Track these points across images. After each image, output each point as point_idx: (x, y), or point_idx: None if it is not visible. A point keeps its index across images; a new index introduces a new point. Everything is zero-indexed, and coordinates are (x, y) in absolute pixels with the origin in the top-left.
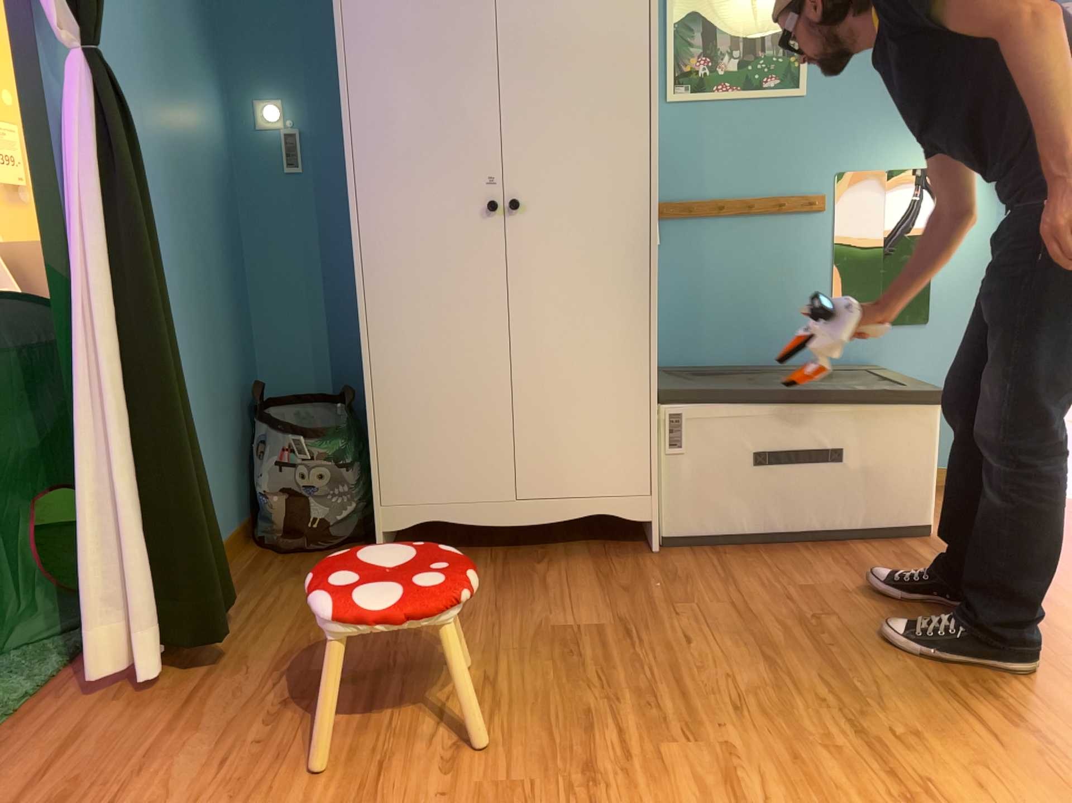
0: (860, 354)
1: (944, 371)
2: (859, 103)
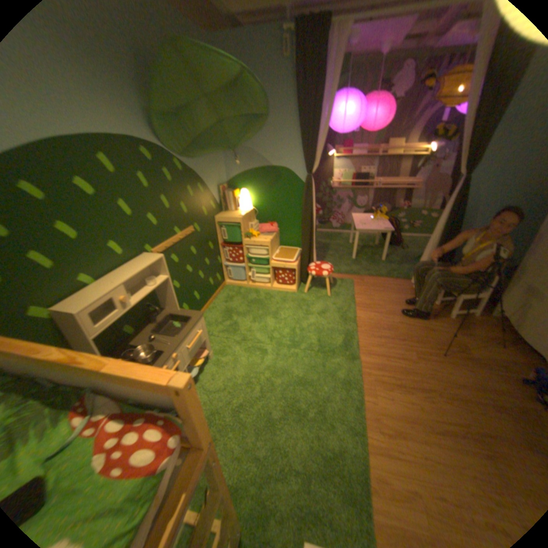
0: None
1: None
2: None
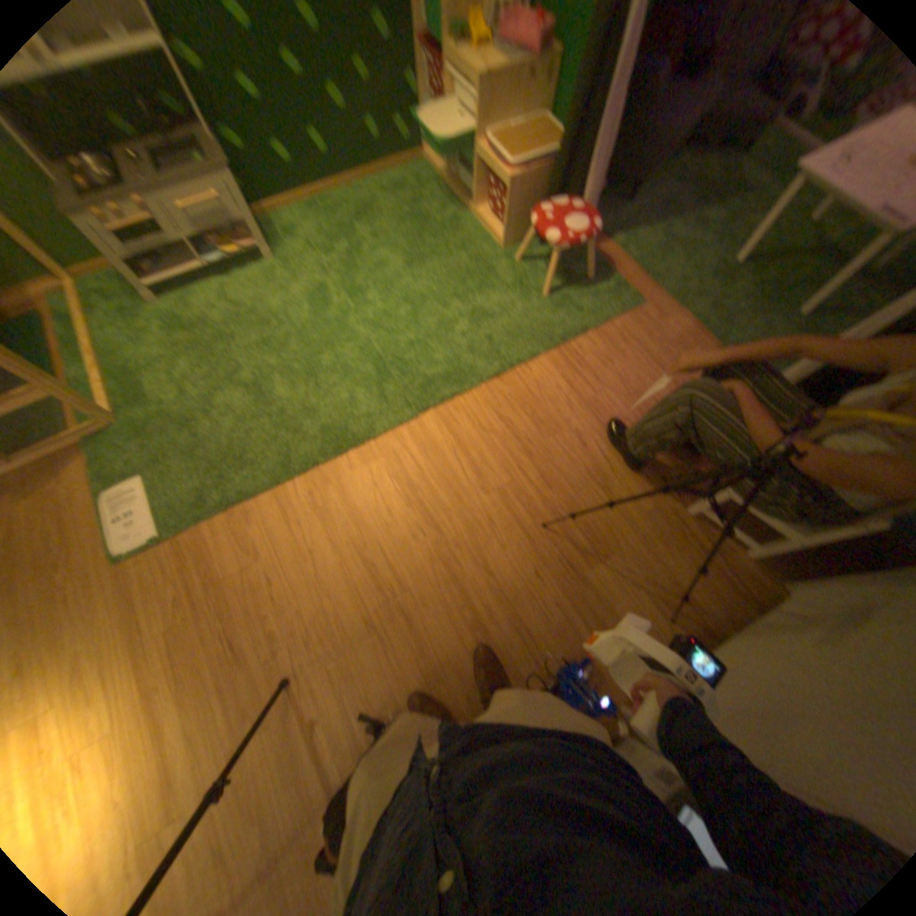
0: None
1: None
2: None
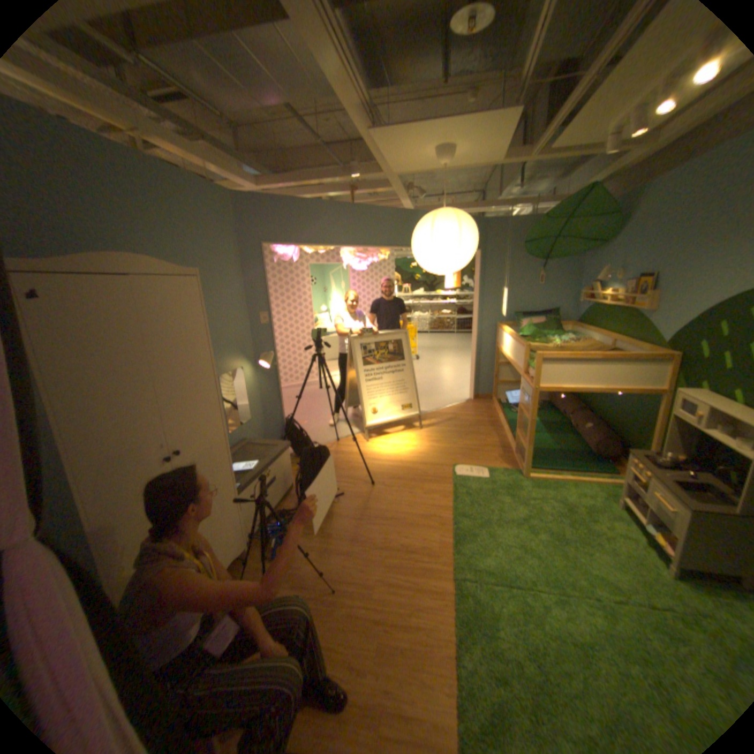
0: (237, 439)
1: (256, 432)
2: (219, 349)
